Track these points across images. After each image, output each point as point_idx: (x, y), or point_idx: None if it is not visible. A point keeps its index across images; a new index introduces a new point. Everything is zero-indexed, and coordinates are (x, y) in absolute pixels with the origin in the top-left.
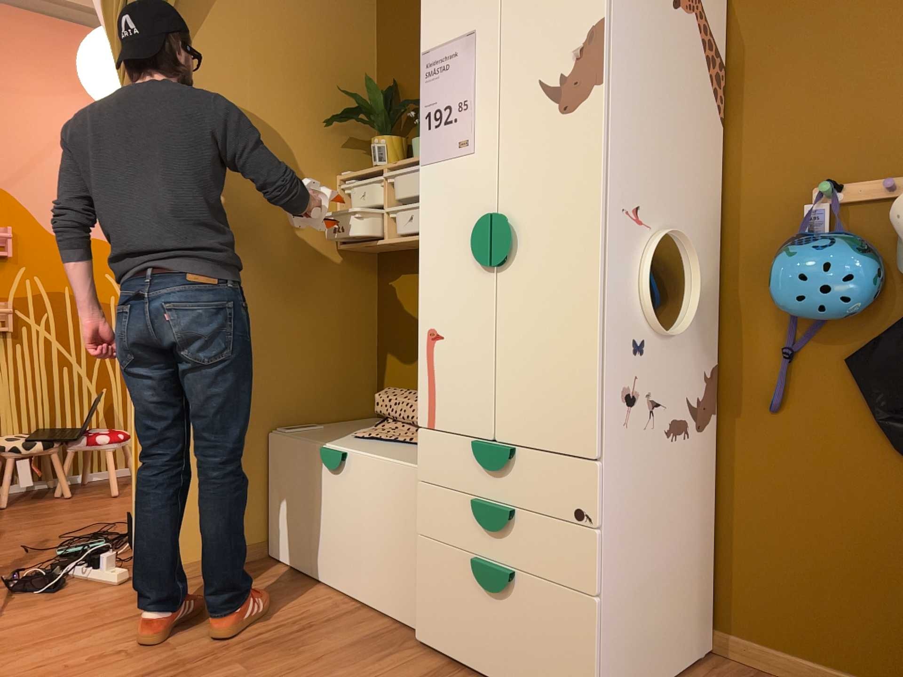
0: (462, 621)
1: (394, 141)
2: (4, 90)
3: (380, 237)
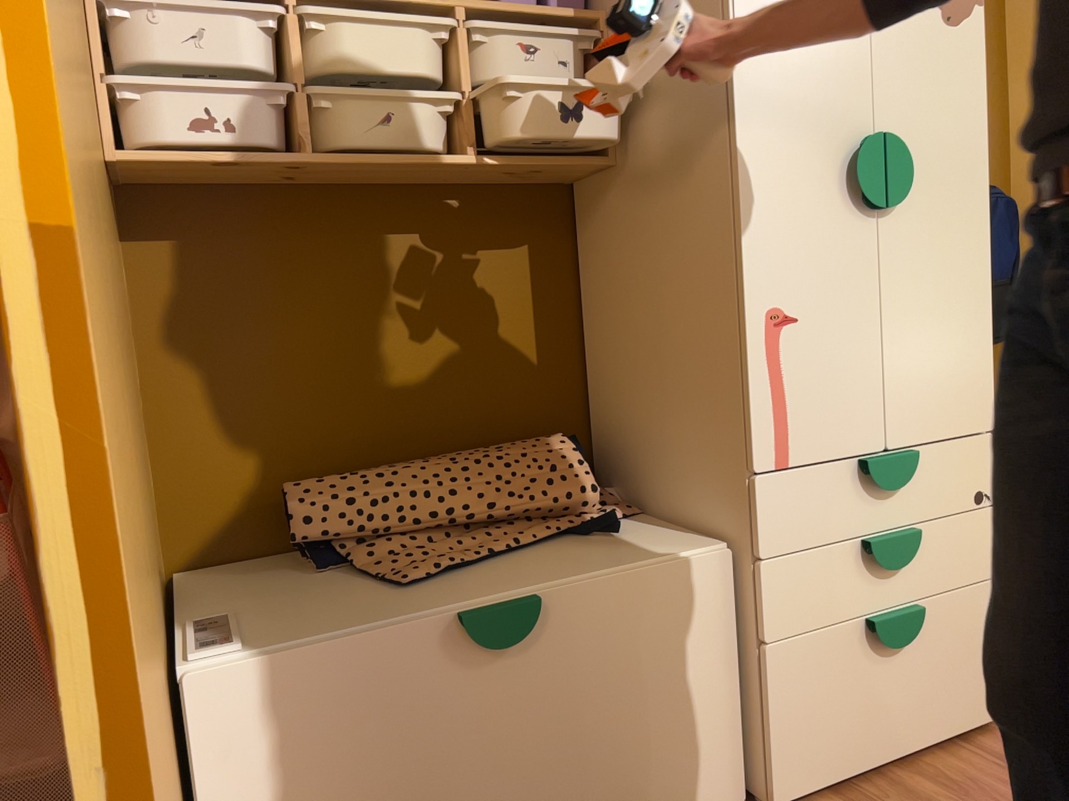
0: (852, 716)
1: None
2: None
3: (275, 149)
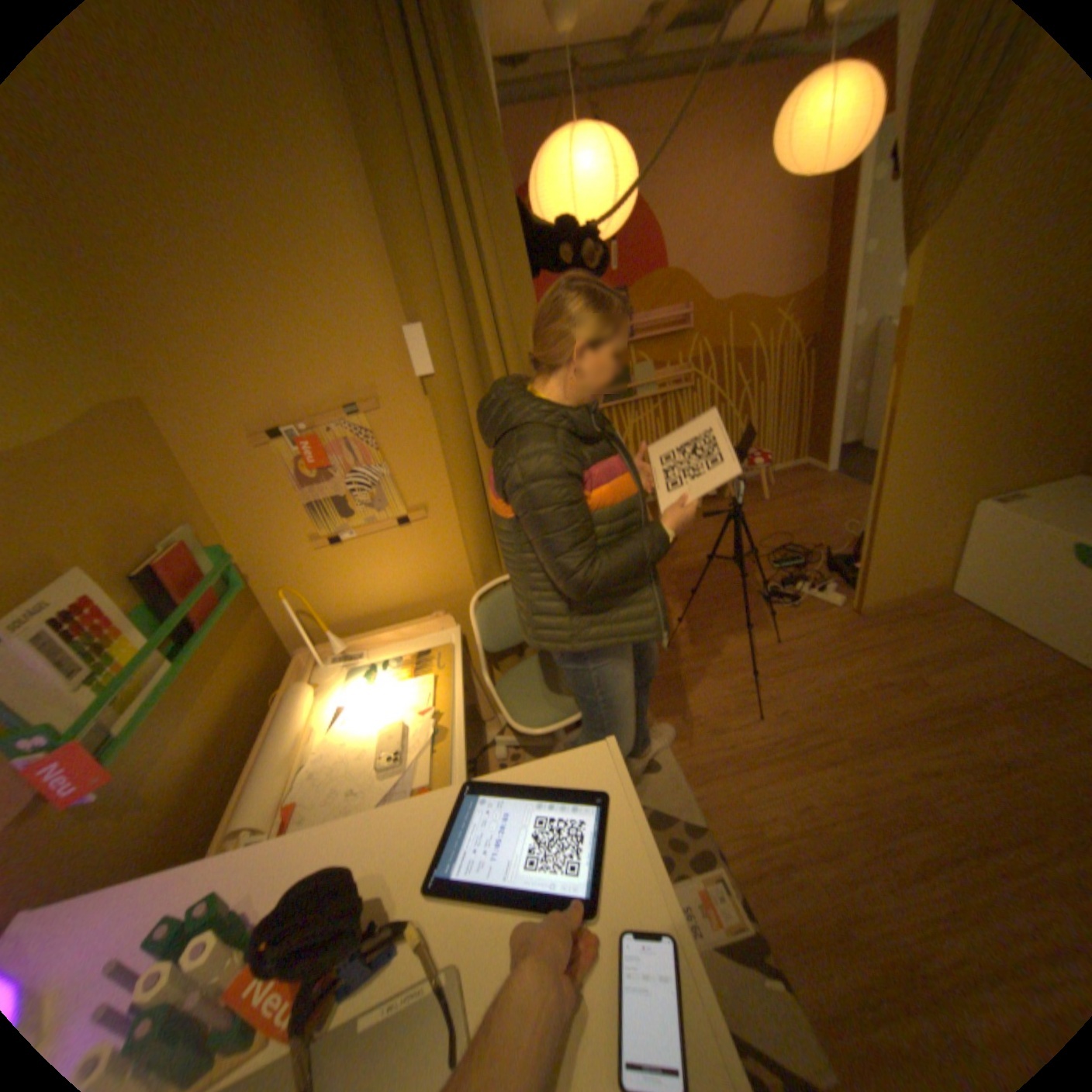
0: None
1: None
2: (676, 175)
3: None
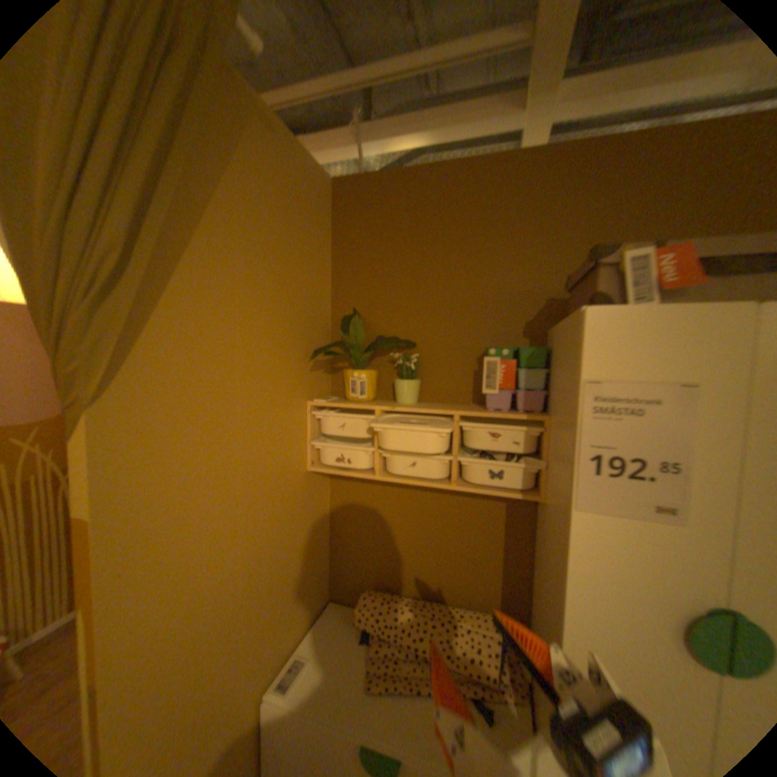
0: None
1: (373, 375)
2: None
3: (366, 470)
